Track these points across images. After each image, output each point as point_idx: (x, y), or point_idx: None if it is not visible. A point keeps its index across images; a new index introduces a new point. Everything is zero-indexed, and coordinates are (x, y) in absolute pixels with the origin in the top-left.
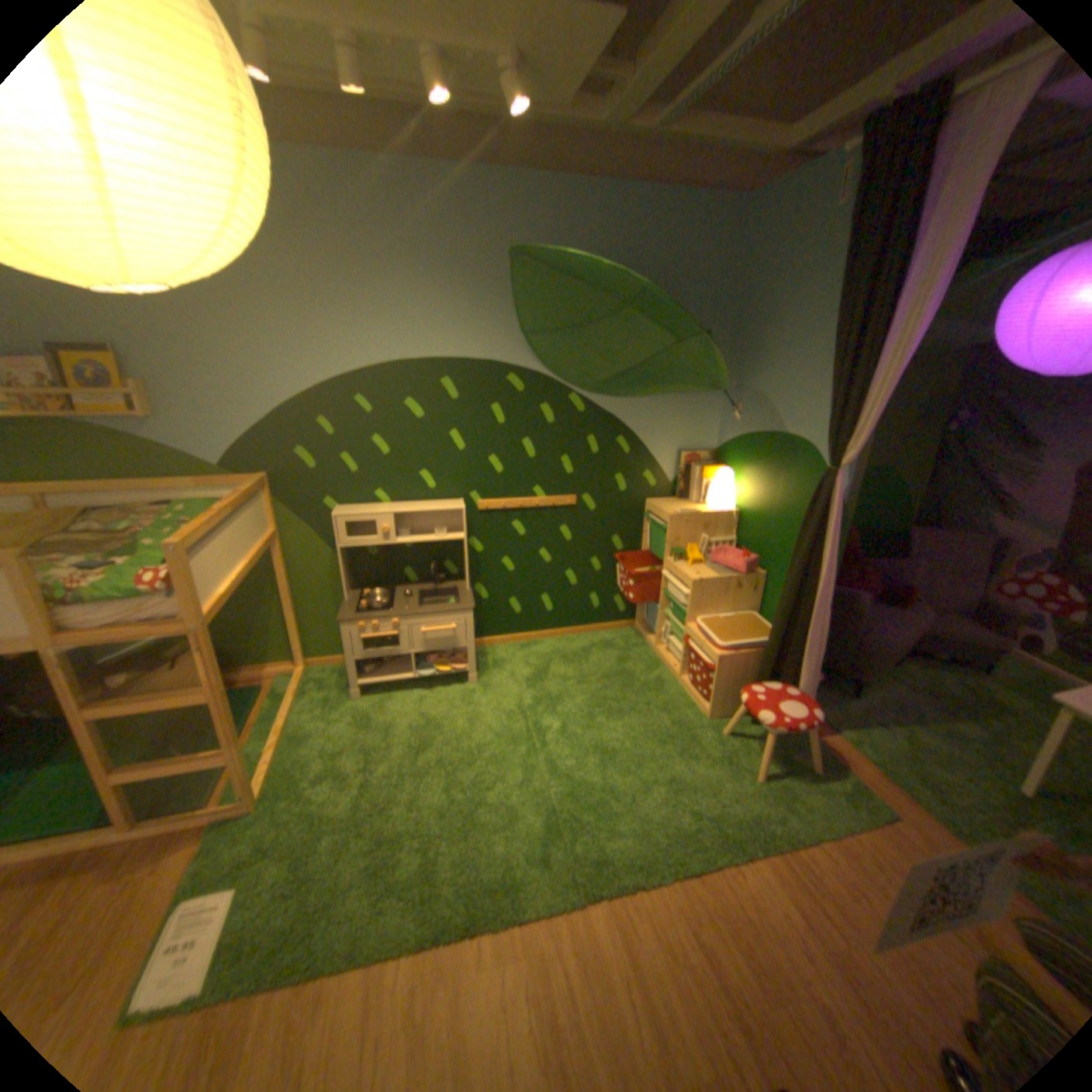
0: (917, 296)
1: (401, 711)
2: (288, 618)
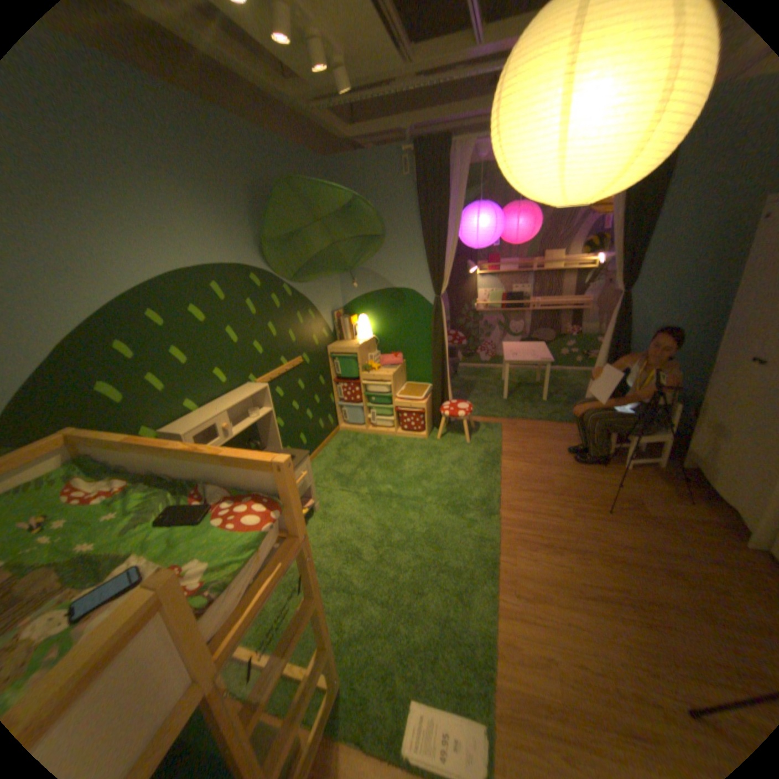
0: (451, 220)
1: None
2: None
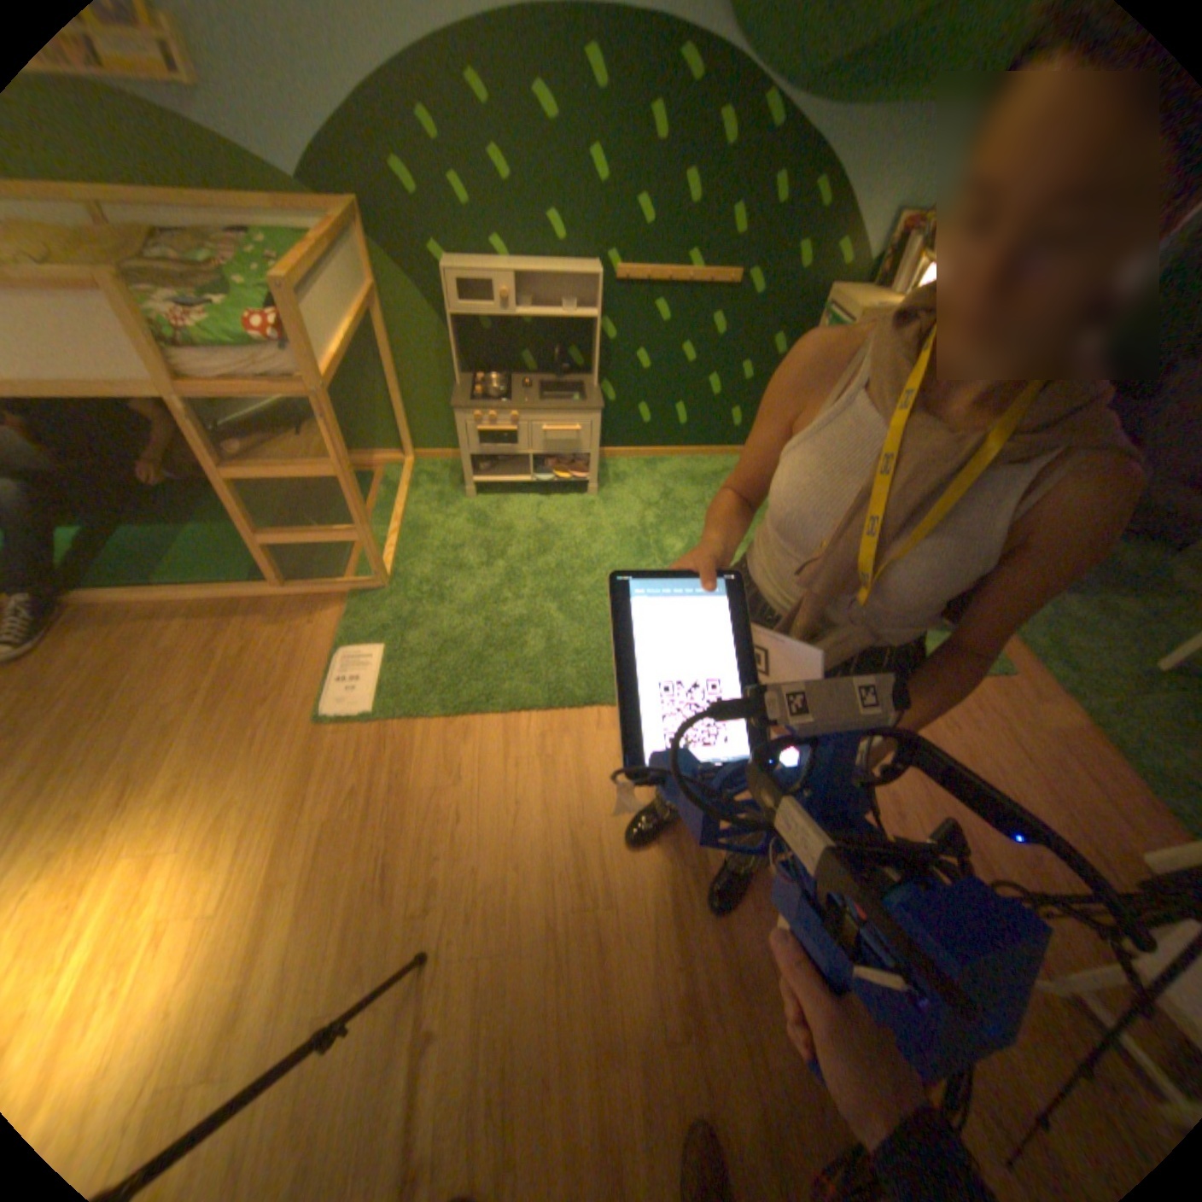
0: None
1: (518, 515)
2: (394, 401)
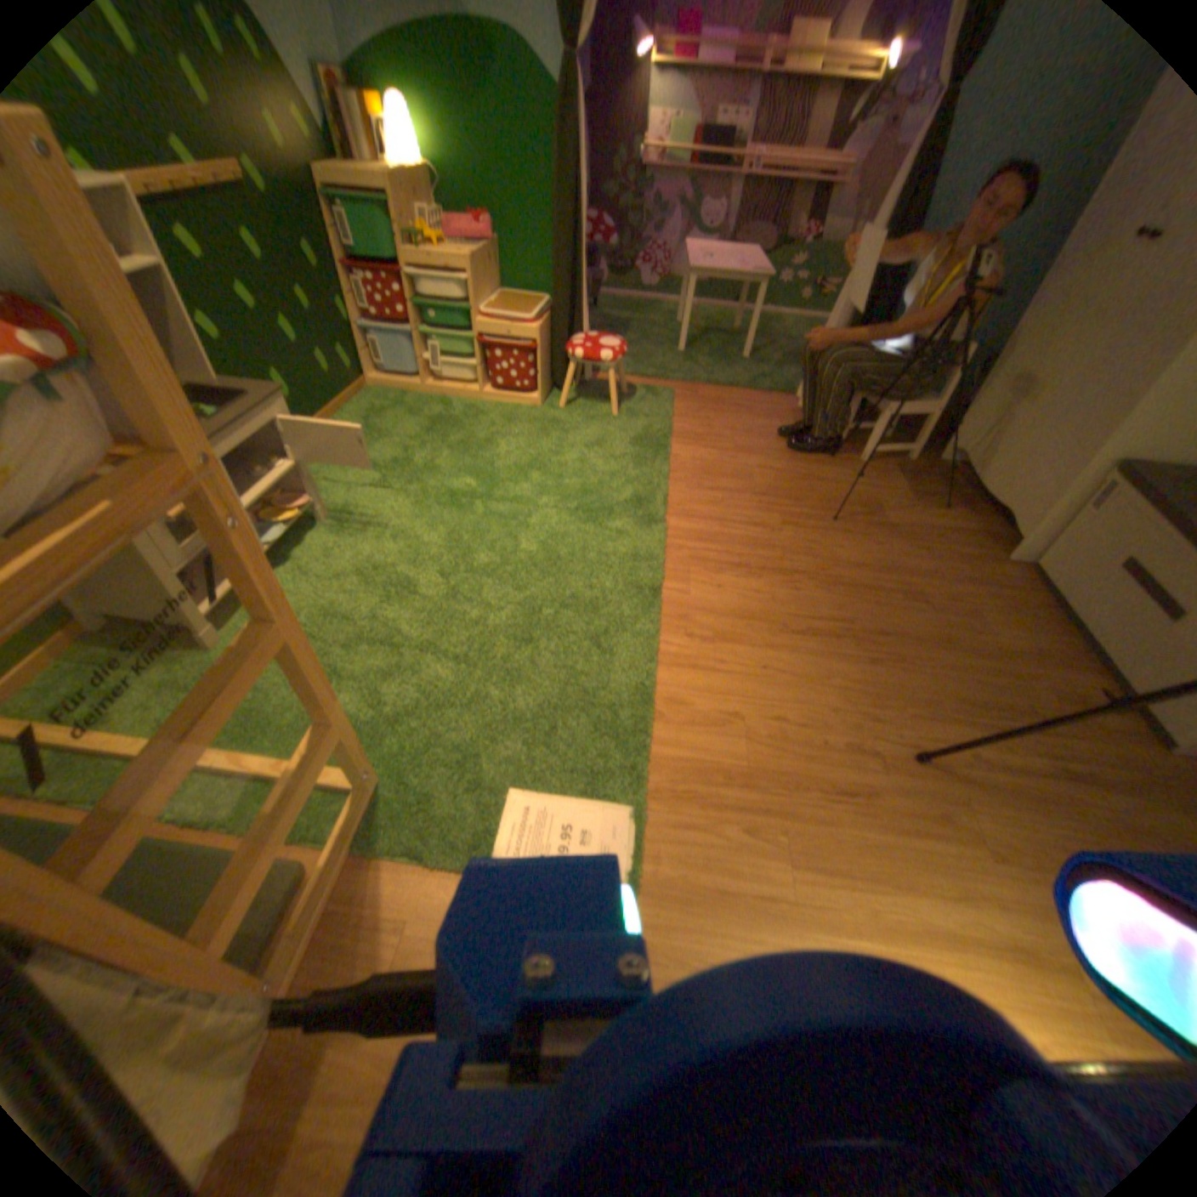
0: None
1: (295, 594)
2: None
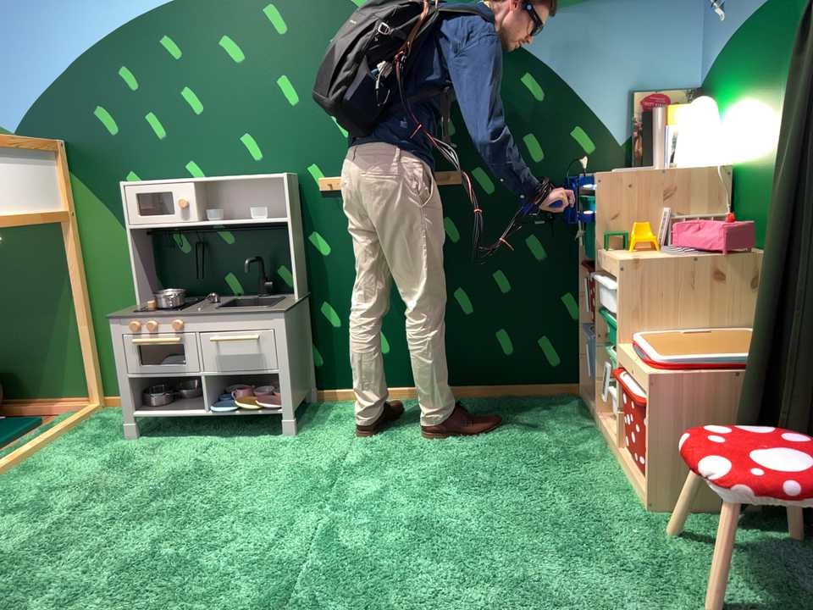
0: None
1: (177, 456)
2: (82, 331)
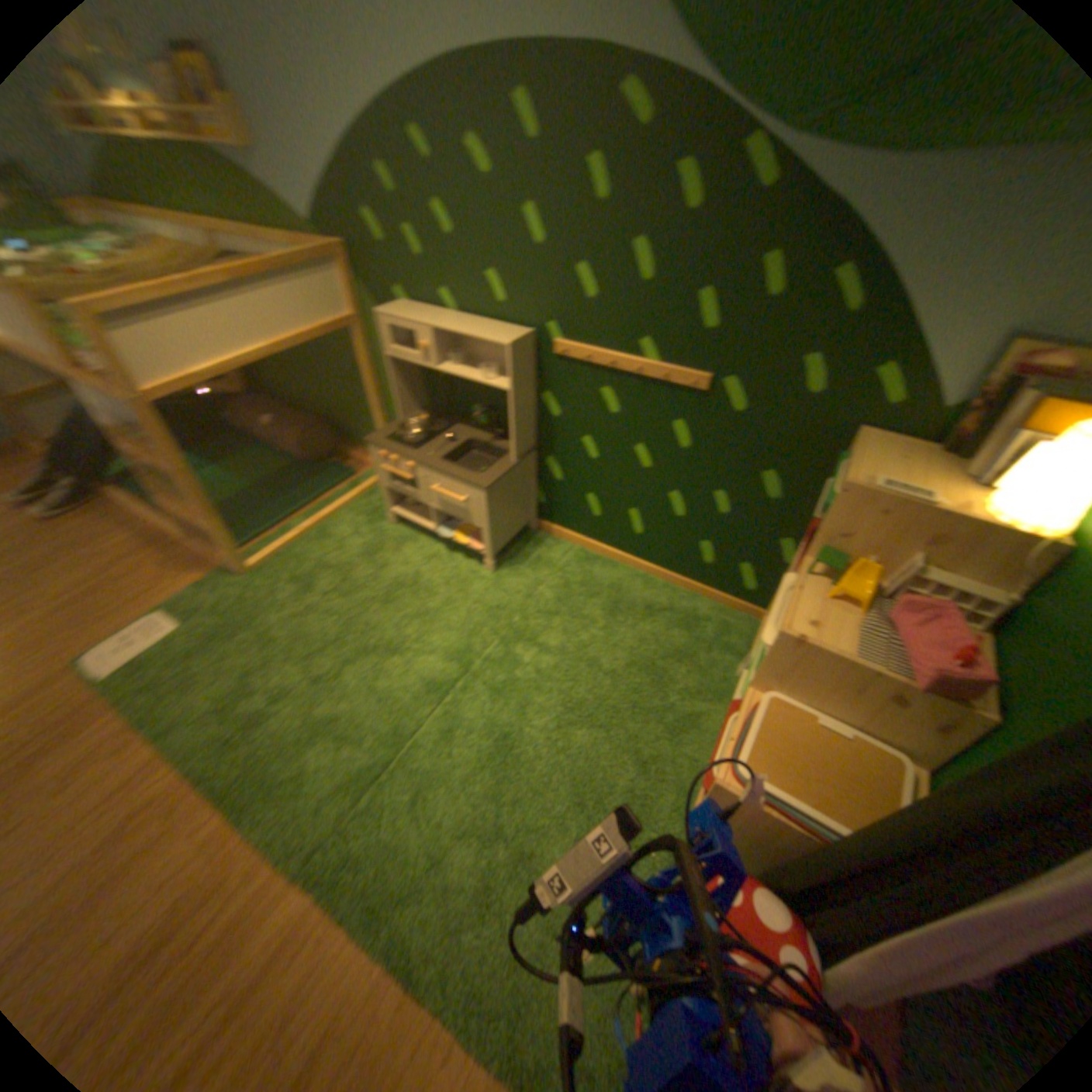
0: None
1: (412, 559)
2: (379, 417)
